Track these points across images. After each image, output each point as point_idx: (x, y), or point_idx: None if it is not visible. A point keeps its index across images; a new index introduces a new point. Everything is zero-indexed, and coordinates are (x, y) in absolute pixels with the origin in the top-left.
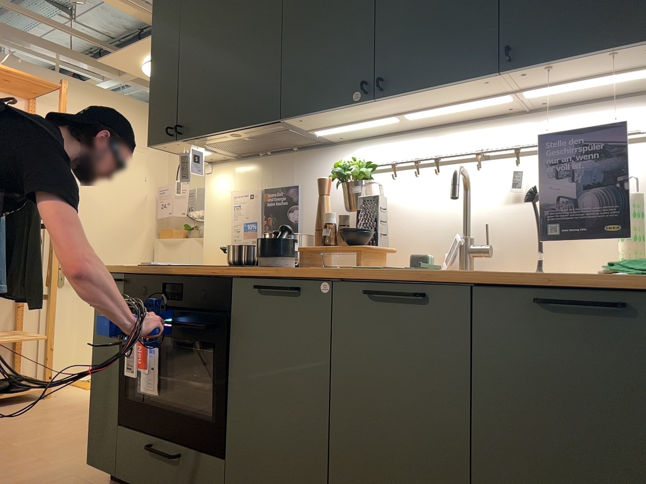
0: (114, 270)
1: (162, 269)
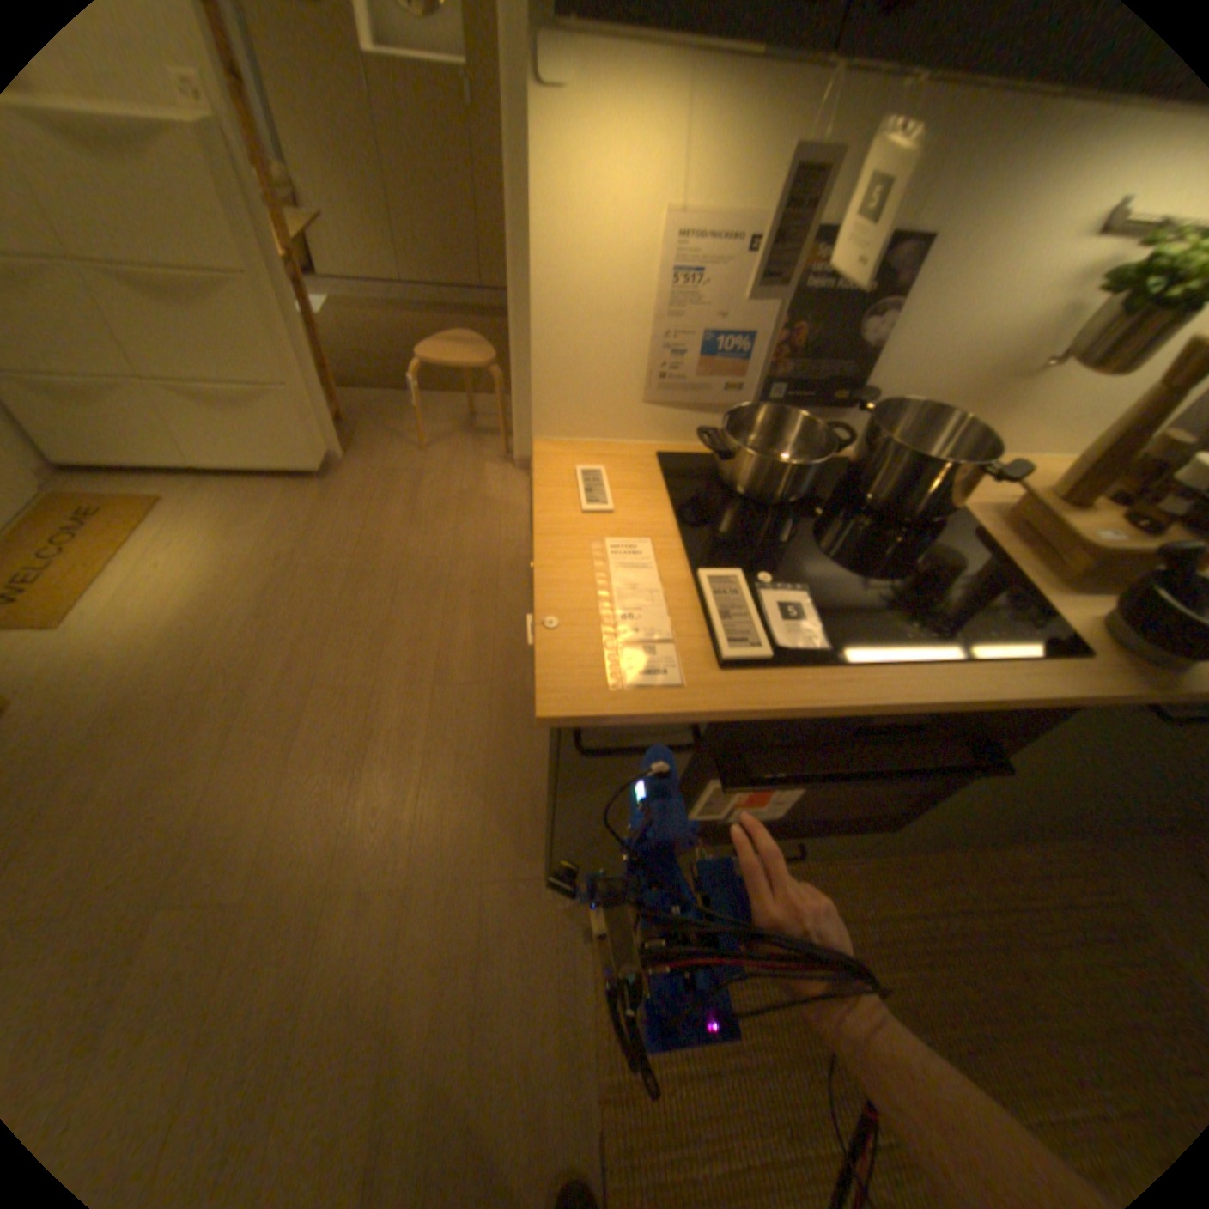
0: (674, 718)
1: (859, 691)
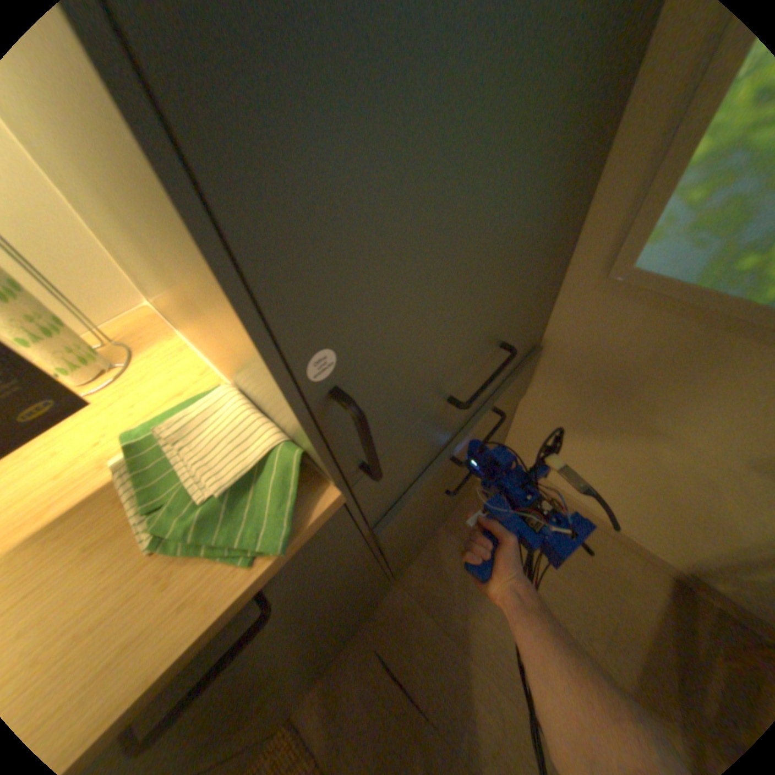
0: None
1: None
